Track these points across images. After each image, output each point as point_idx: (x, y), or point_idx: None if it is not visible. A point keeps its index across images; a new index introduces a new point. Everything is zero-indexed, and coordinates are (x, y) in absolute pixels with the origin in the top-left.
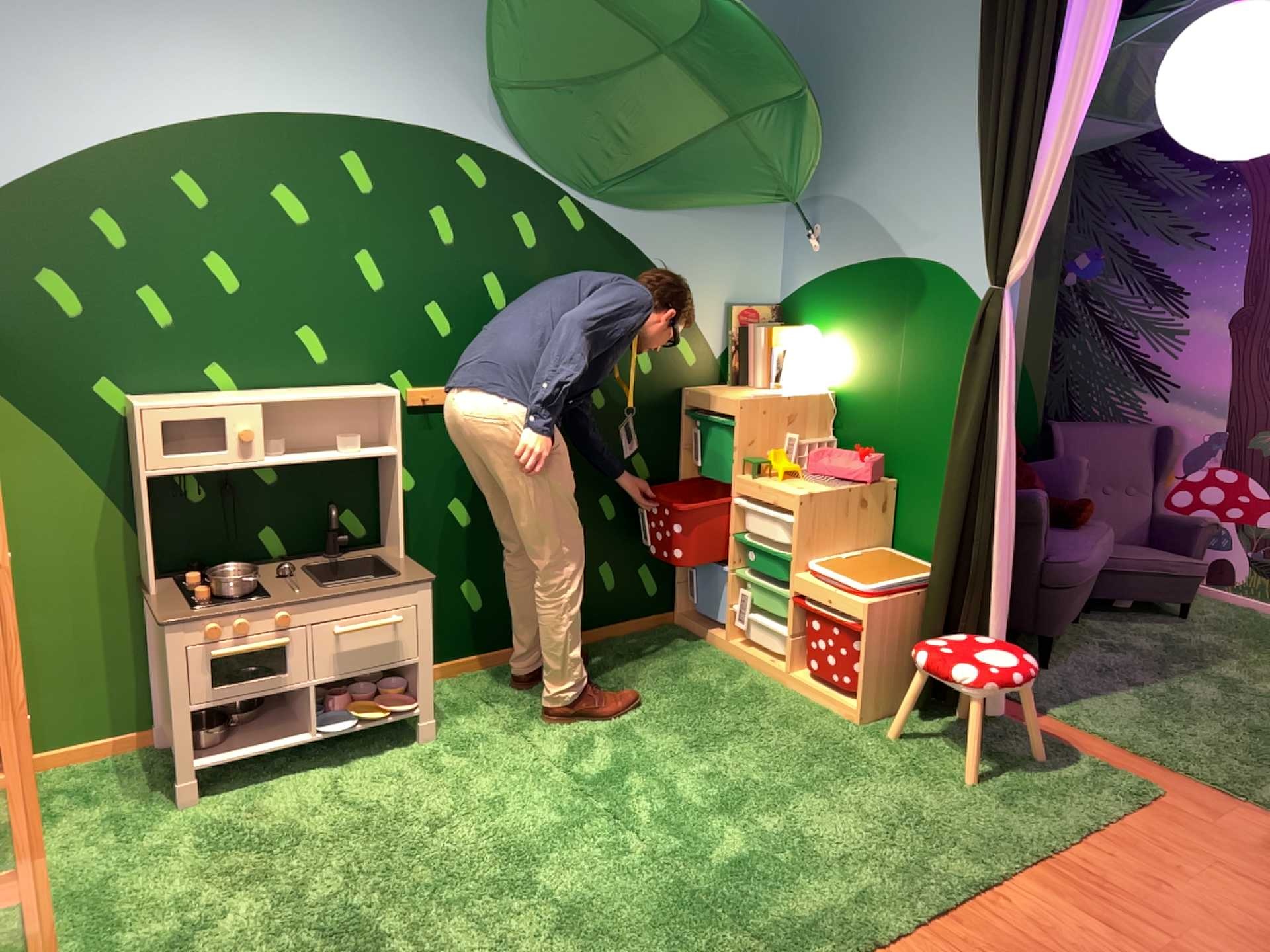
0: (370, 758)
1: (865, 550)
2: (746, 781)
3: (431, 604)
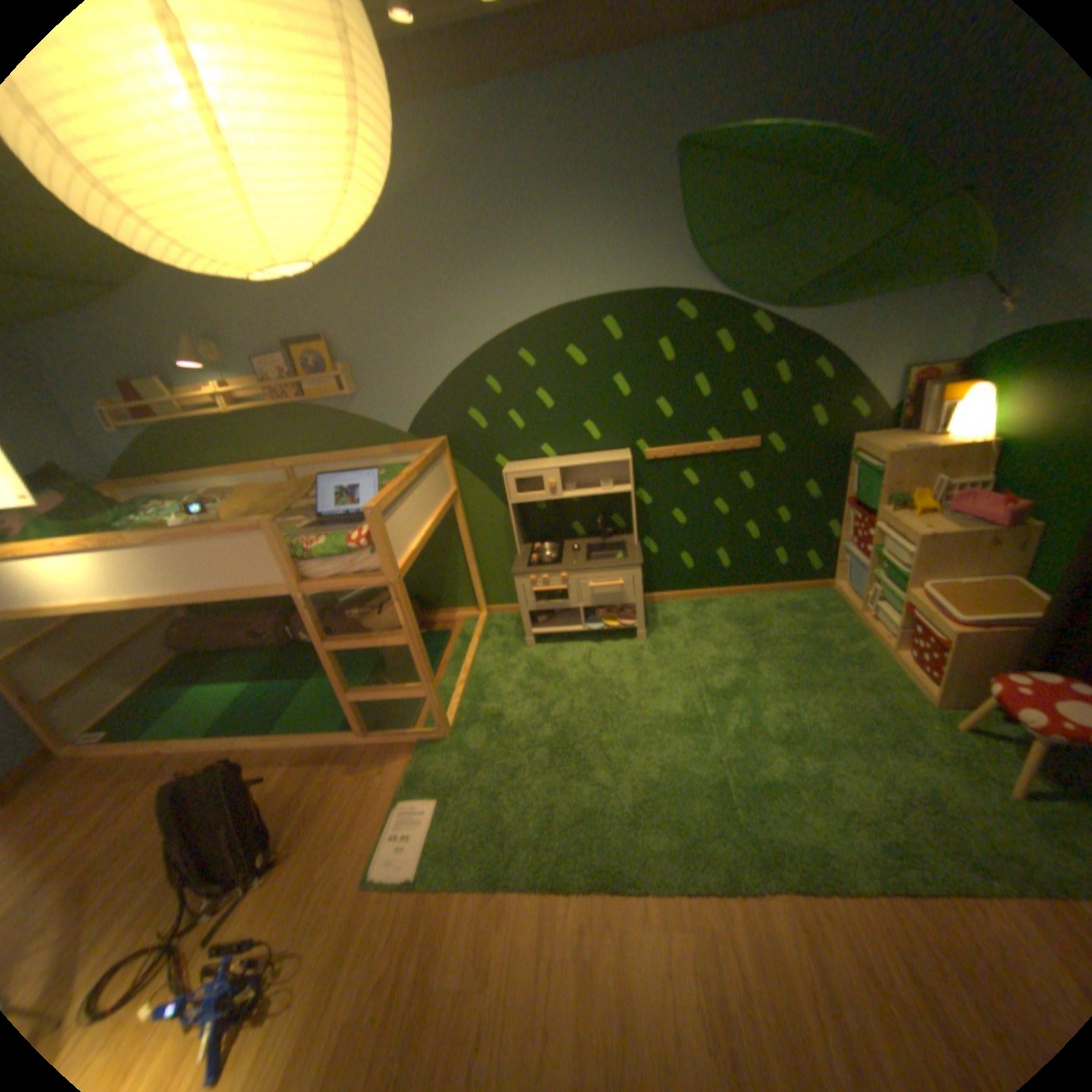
0: (611, 643)
1: (991, 578)
2: (813, 728)
3: (640, 577)
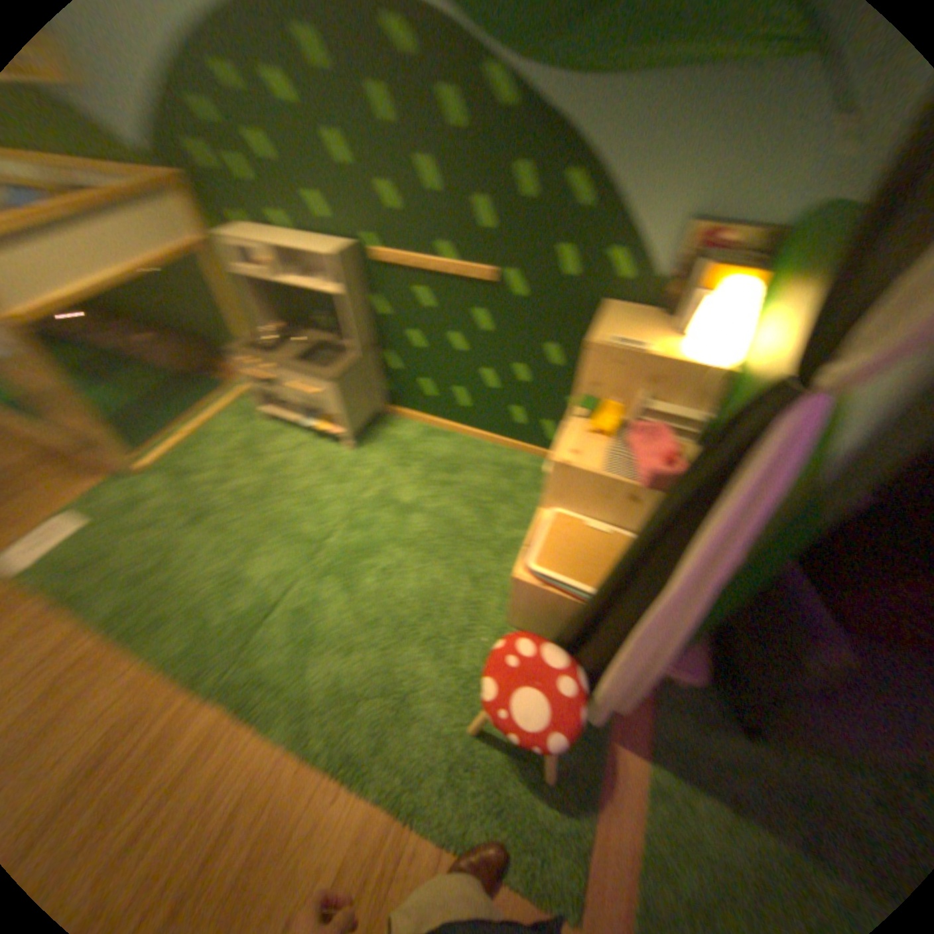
0: (324, 444)
1: (625, 531)
2: (387, 593)
3: (331, 393)
